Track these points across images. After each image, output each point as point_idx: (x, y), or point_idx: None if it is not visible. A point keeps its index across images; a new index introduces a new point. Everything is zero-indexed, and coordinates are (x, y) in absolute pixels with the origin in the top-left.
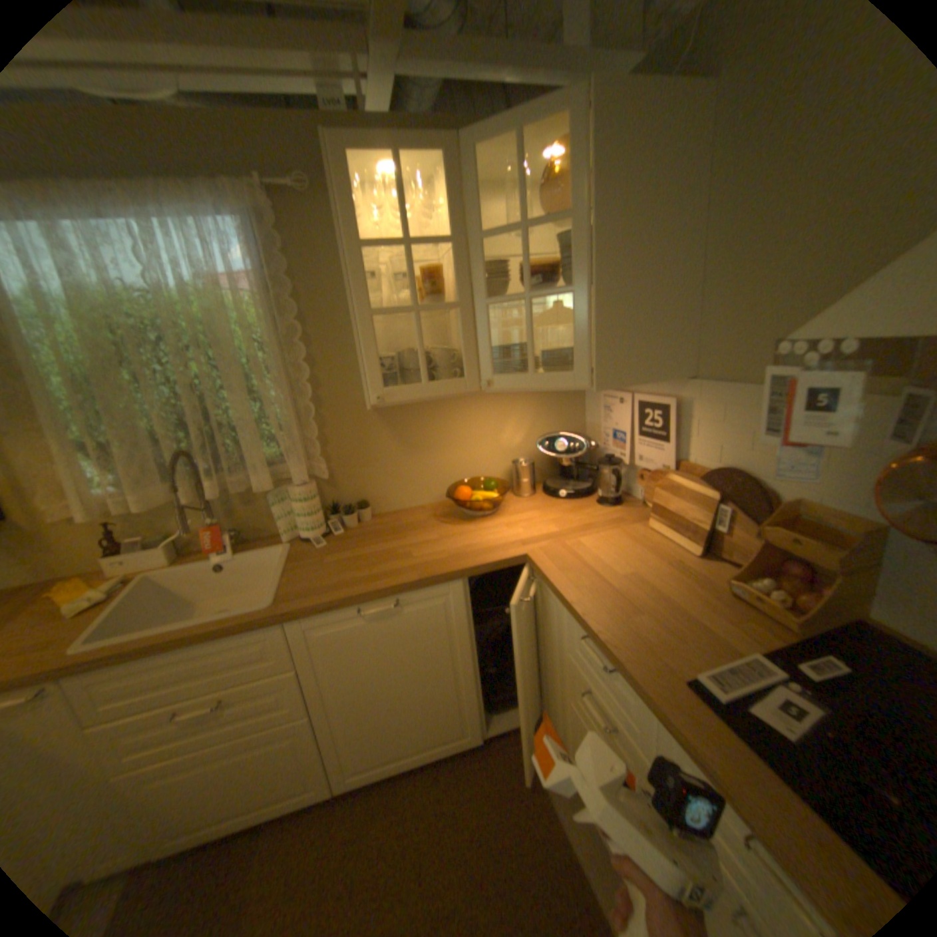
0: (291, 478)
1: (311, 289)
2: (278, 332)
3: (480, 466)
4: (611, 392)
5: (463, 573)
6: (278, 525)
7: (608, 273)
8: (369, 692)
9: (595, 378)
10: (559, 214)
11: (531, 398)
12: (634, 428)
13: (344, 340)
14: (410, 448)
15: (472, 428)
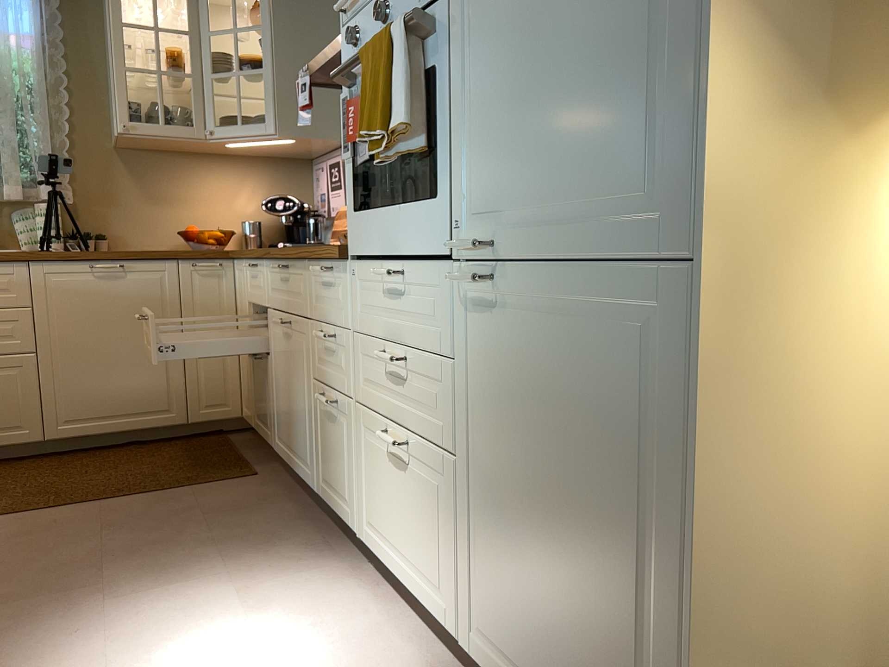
0: (36, 204)
1: (78, 57)
2: (46, 81)
3: (214, 225)
4: (317, 163)
5: (177, 253)
6: (19, 239)
7: (283, 62)
8: (90, 342)
9: (277, 126)
10: (254, 26)
11: (263, 173)
12: (328, 186)
13: (100, 99)
14: (150, 197)
15: (208, 189)
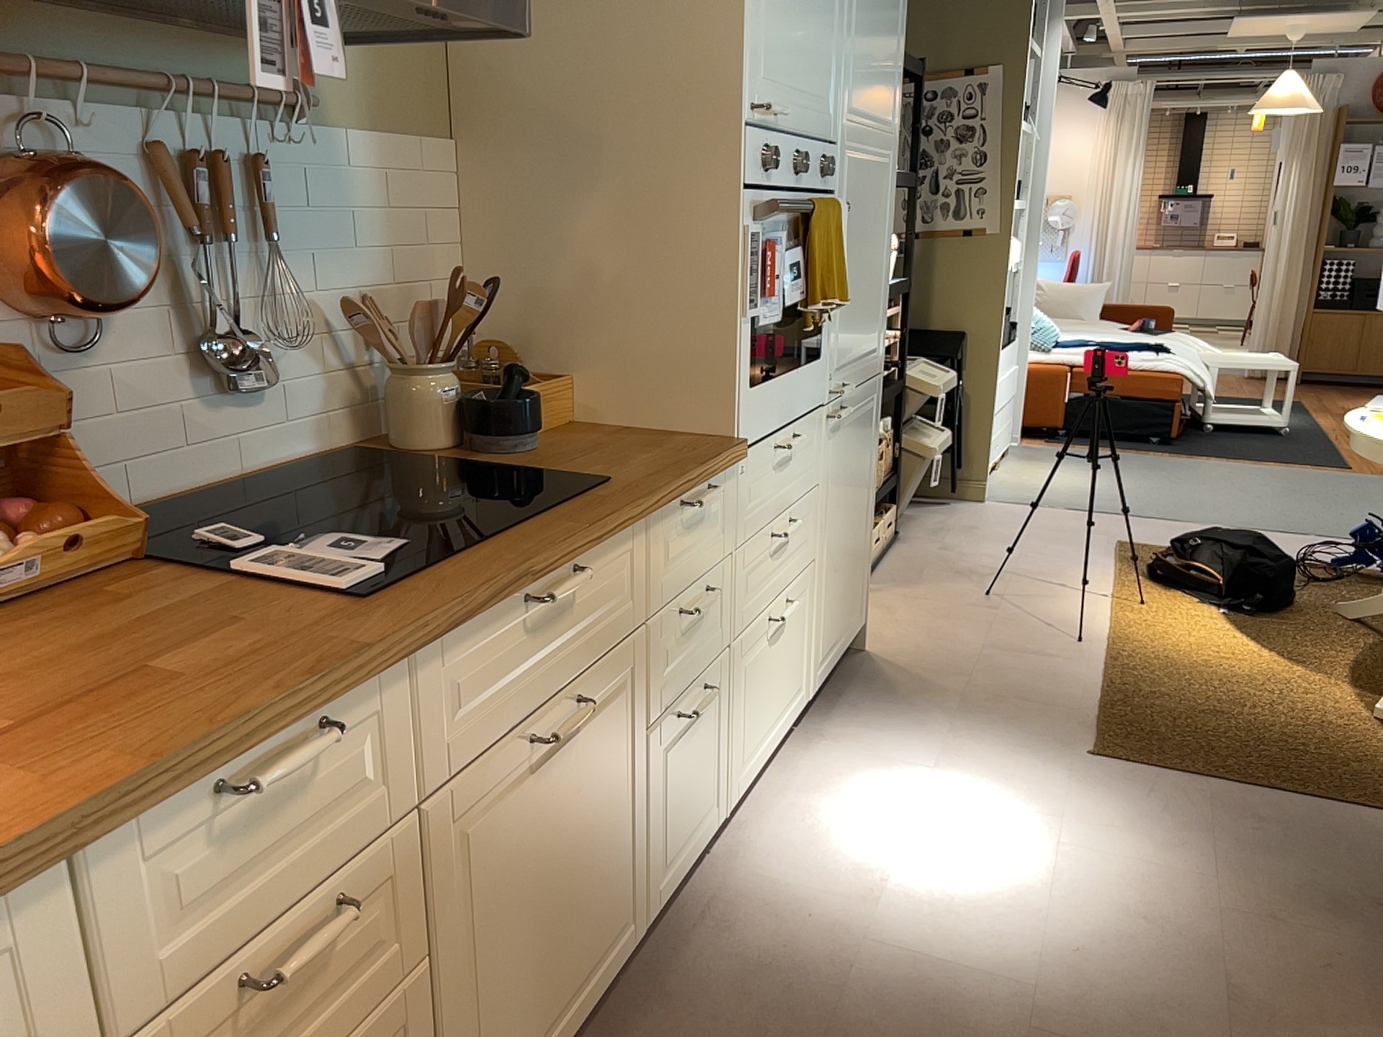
0: None
1: None
2: None
3: None
4: None
5: None
6: None
7: None
8: None
9: None
10: None
11: None
12: None
13: None
14: None
15: None
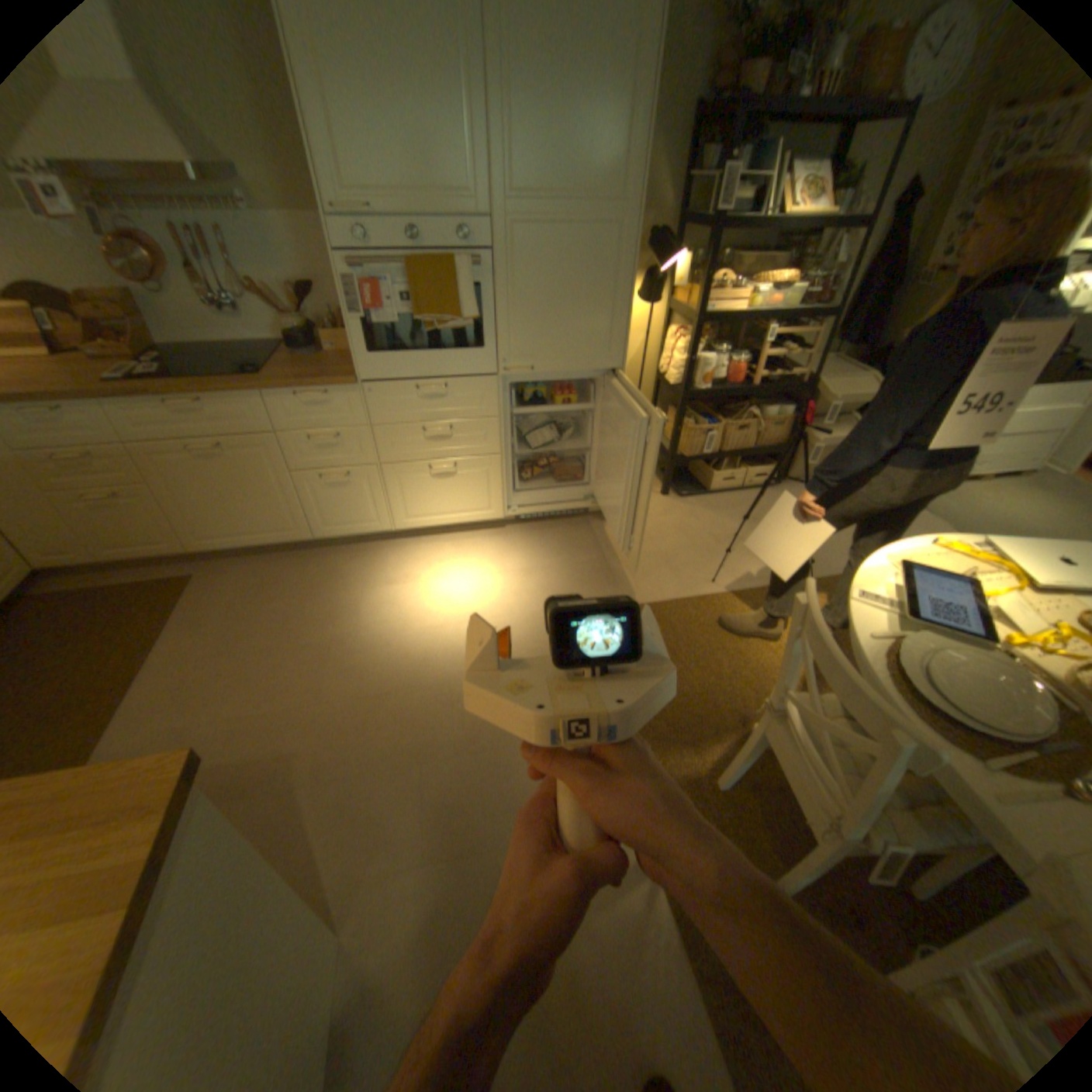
0: None
1: None
2: None
3: None
4: None
5: None
6: None
7: None
8: None
9: None
10: None
11: None
12: None
13: None
14: None
15: None
